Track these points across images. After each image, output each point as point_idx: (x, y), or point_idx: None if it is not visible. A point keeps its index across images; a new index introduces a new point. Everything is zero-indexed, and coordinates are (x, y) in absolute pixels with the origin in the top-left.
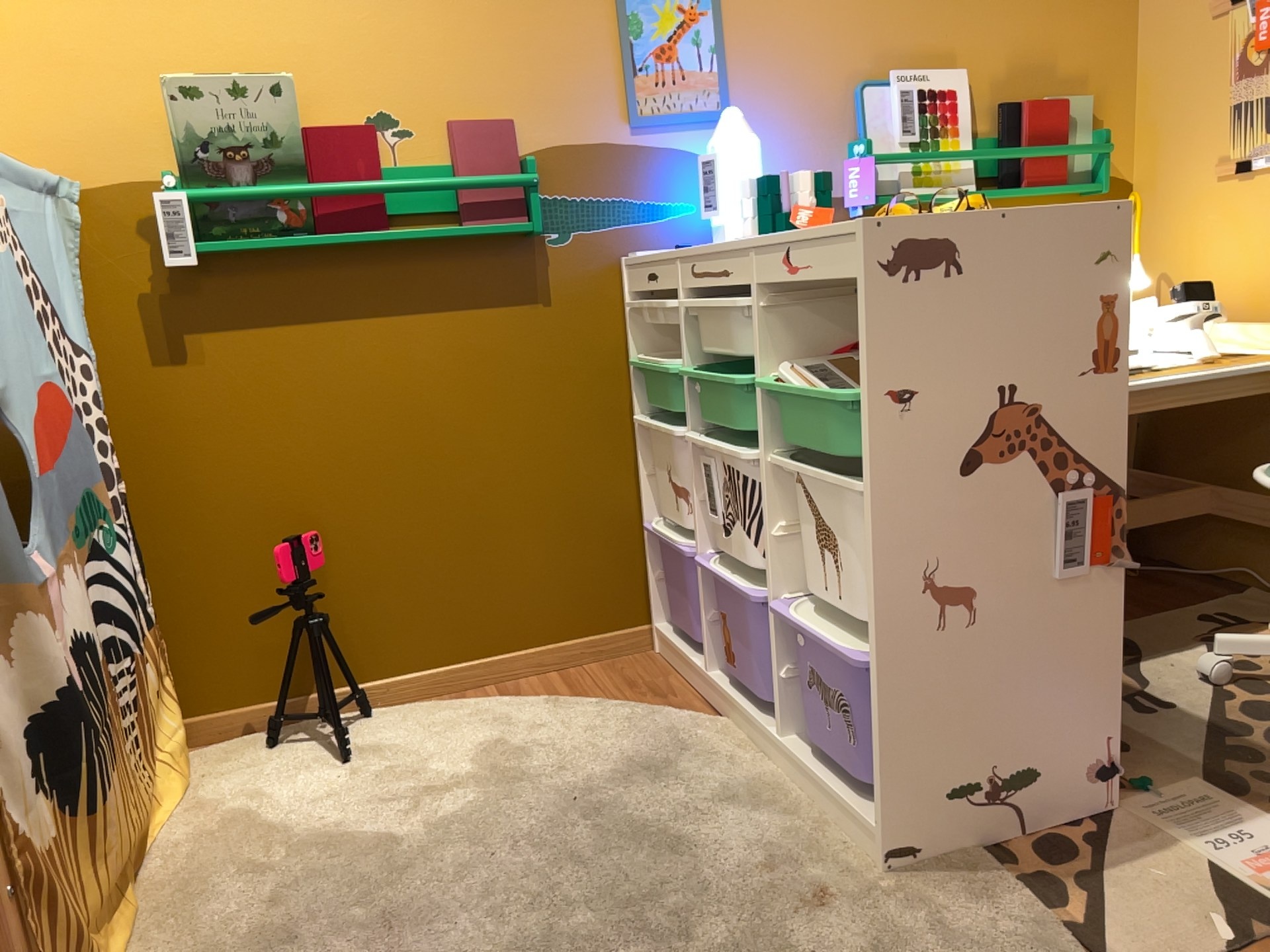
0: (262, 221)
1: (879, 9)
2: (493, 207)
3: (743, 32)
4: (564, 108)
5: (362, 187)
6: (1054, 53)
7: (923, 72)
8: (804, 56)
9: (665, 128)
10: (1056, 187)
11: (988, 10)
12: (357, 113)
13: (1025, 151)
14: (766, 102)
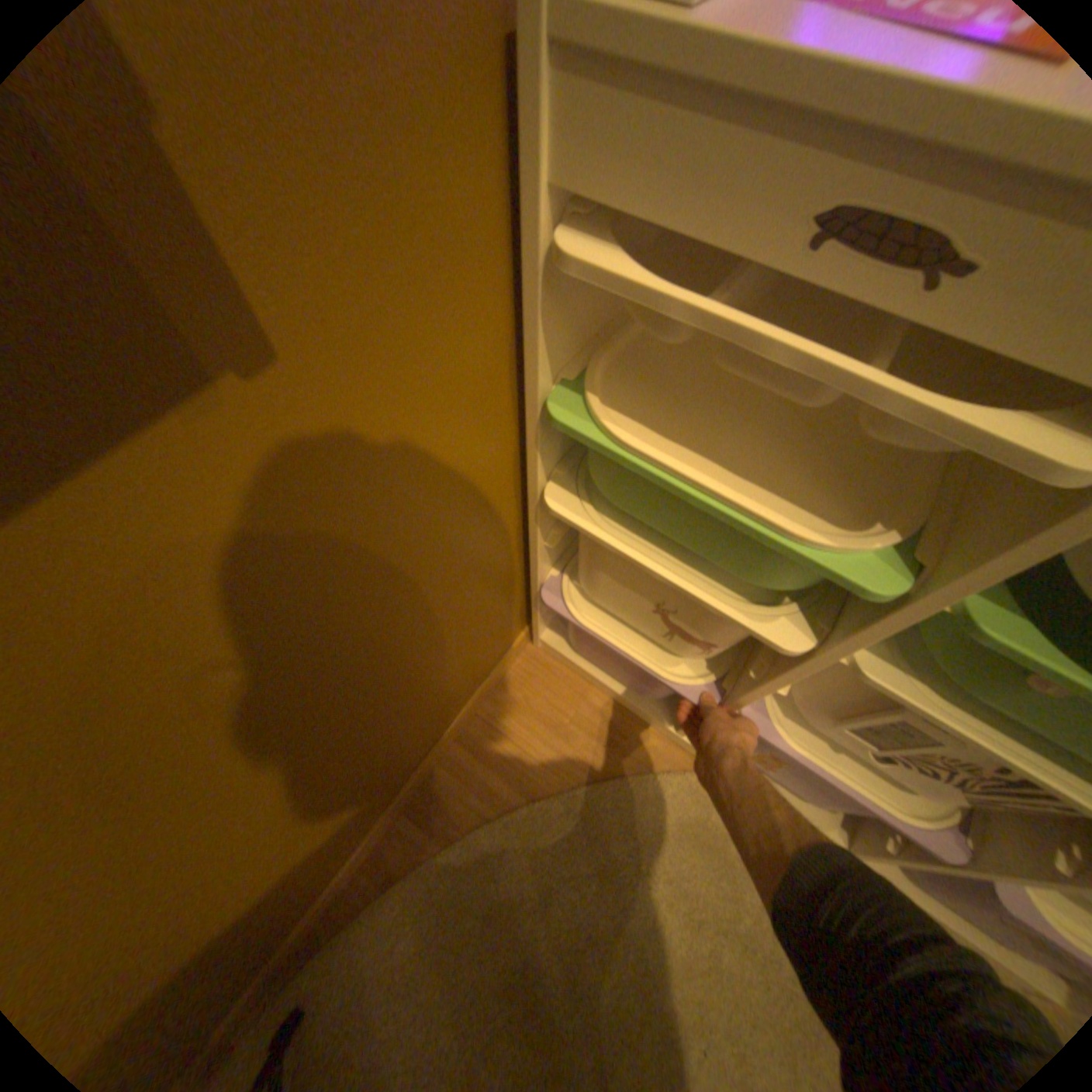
0: None
1: None
2: None
3: None
4: None
5: None
6: None
7: None
8: None
9: None
10: None
11: None
12: None
13: None
14: None
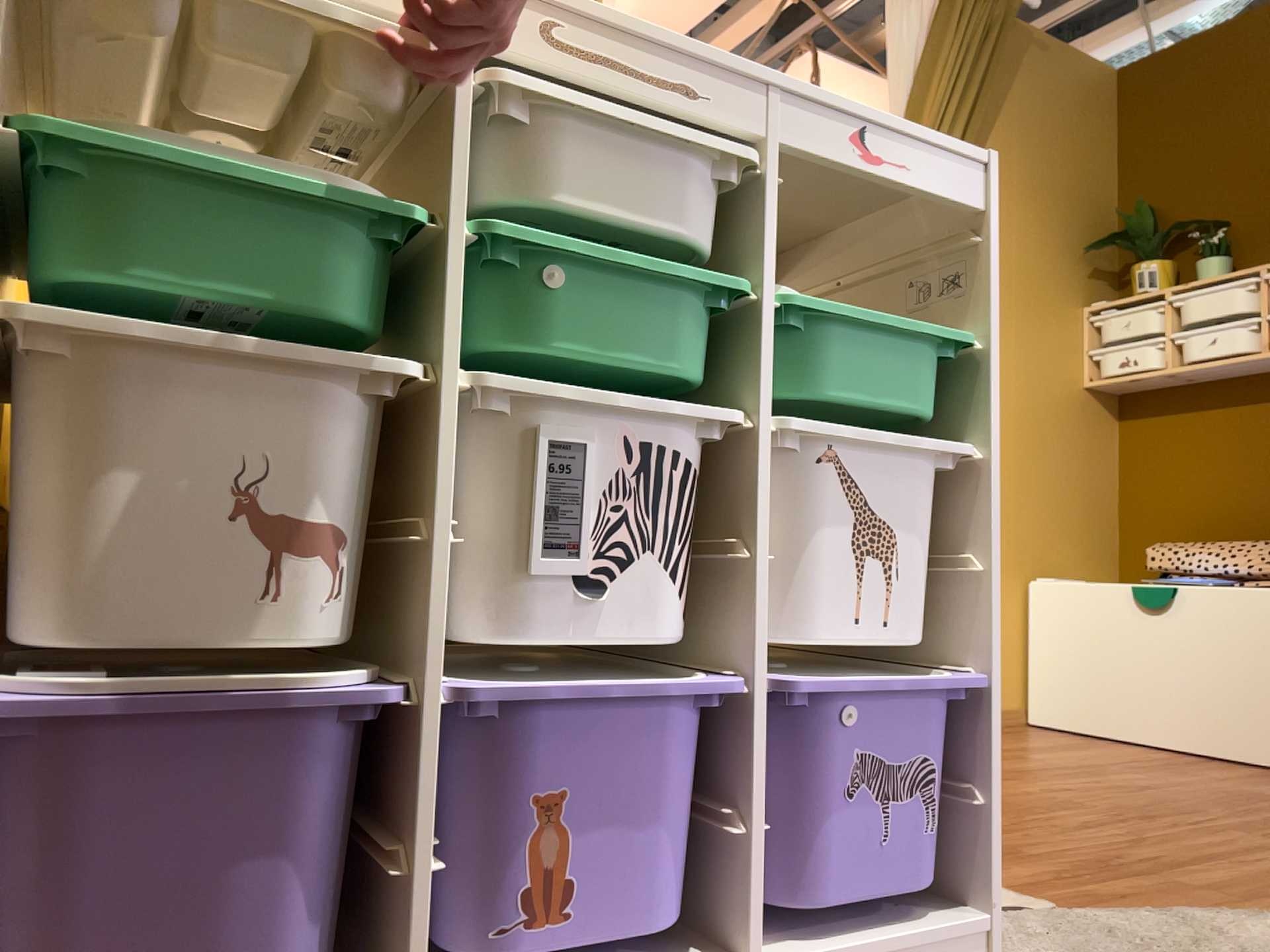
0: None
1: None
2: None
3: None
4: None
5: None
6: None
7: None
8: None
9: None
10: None
11: None
12: None
13: None
14: None
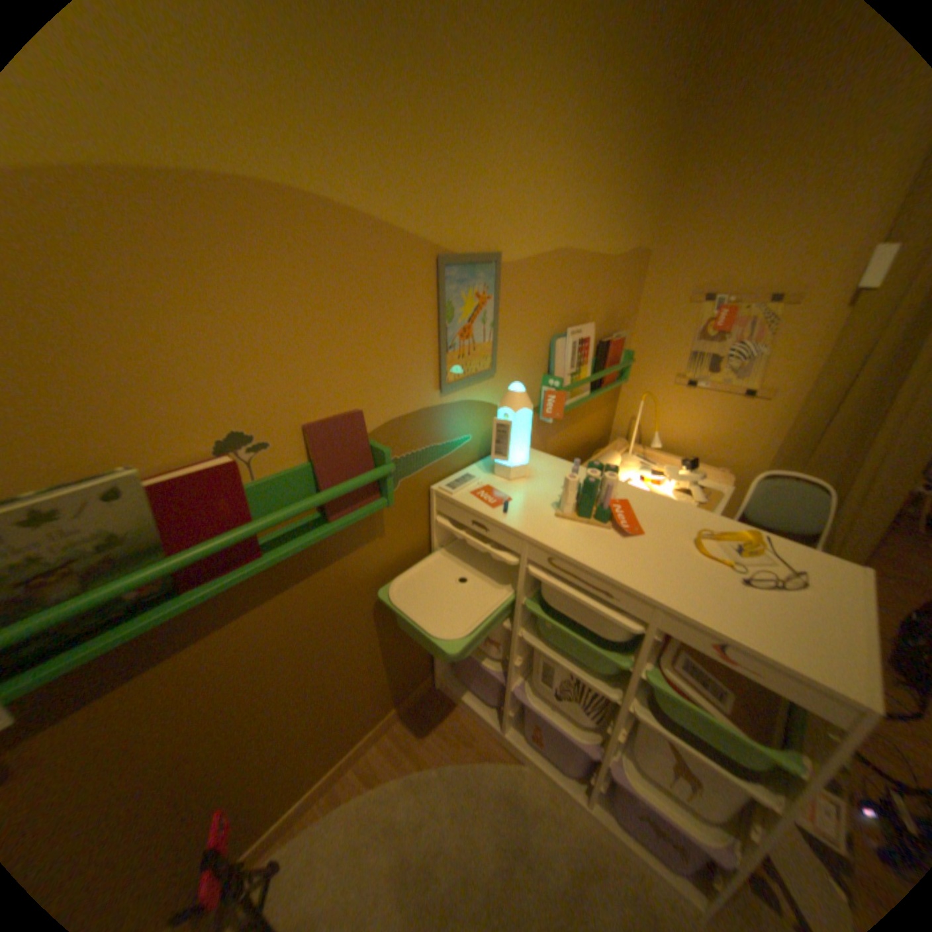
0: (100, 612)
1: (568, 285)
2: (354, 496)
3: (508, 308)
4: (397, 388)
5: (237, 539)
6: (620, 306)
7: (579, 326)
8: (534, 321)
9: (461, 389)
10: (615, 385)
11: (605, 283)
12: (202, 440)
13: (613, 371)
14: (513, 357)
